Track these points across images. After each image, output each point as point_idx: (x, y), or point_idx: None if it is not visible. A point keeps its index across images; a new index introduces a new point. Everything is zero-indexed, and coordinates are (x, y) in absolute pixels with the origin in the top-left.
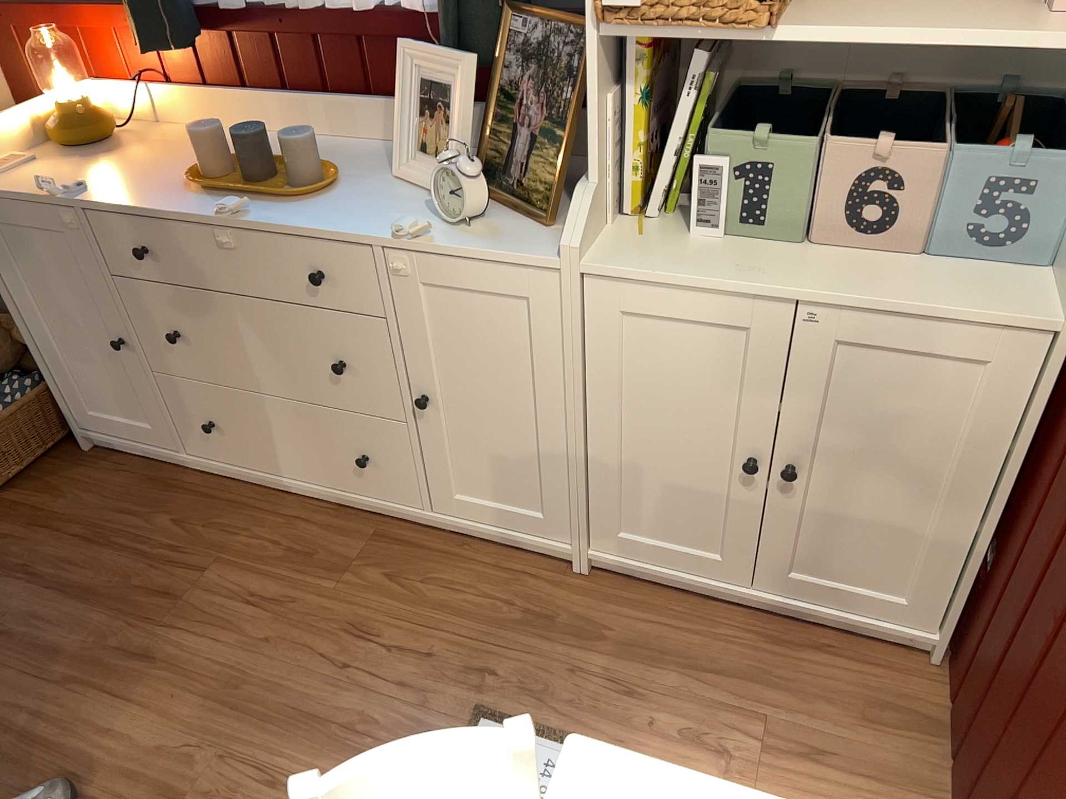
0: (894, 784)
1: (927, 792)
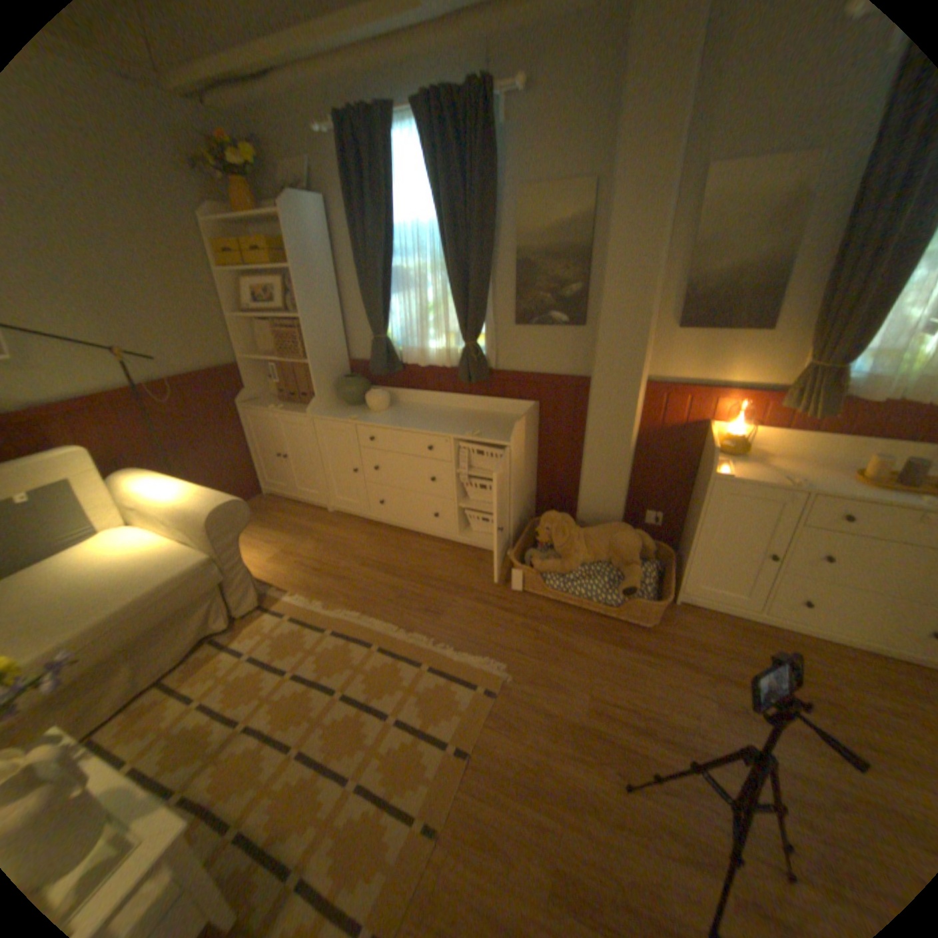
0: None
1: None
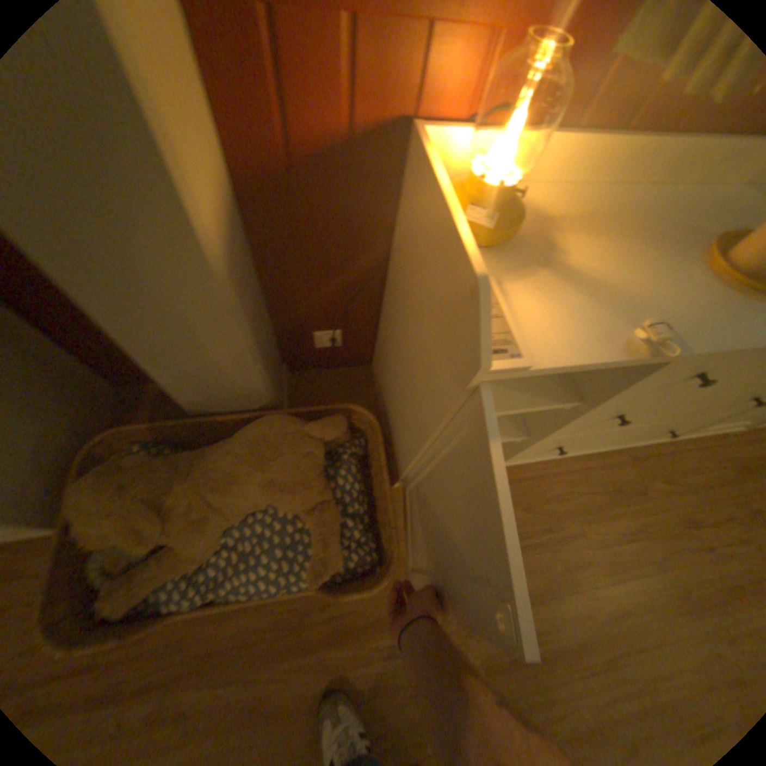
0: None
1: None
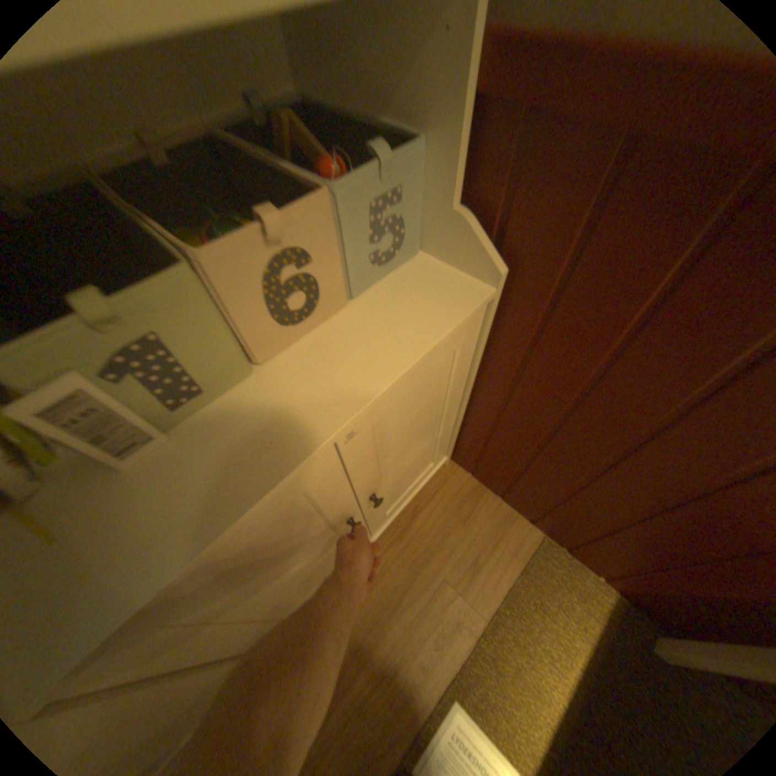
0: (502, 537)
1: (511, 524)
